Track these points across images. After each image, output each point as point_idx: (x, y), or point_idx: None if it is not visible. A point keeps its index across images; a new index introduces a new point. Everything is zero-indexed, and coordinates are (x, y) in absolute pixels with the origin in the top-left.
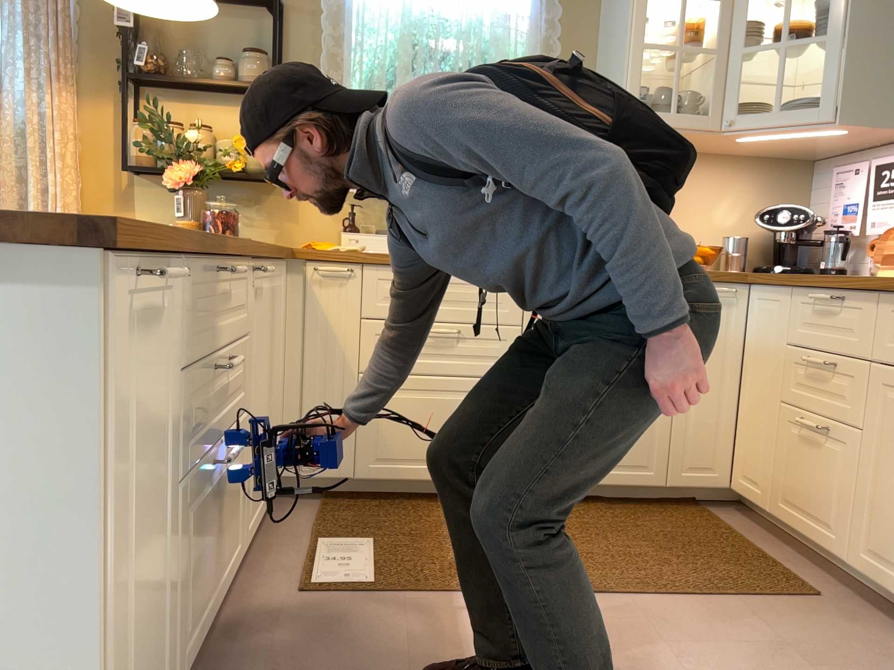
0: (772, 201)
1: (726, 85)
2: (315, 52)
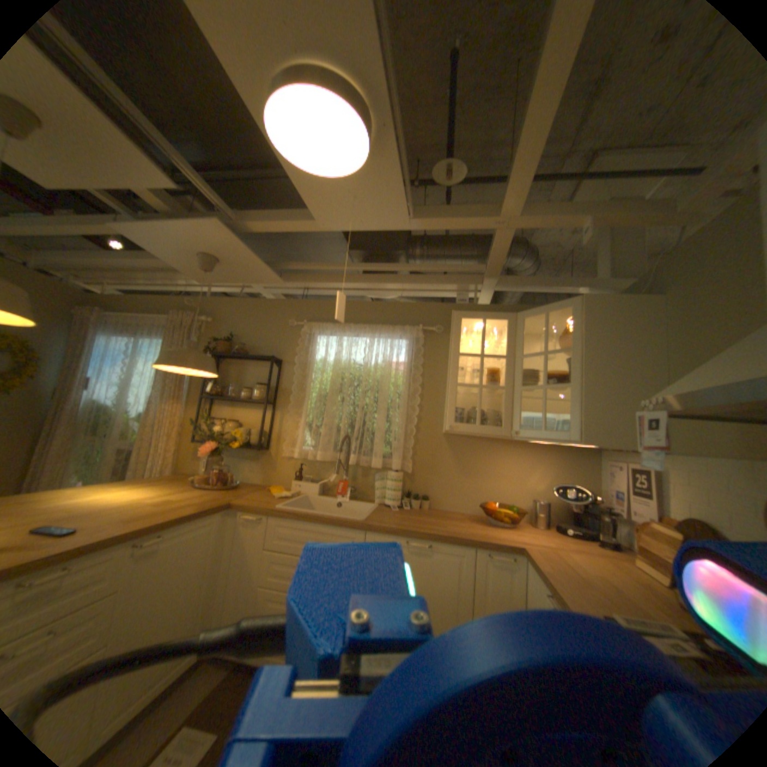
0: (571, 477)
1: (513, 408)
2: (294, 383)
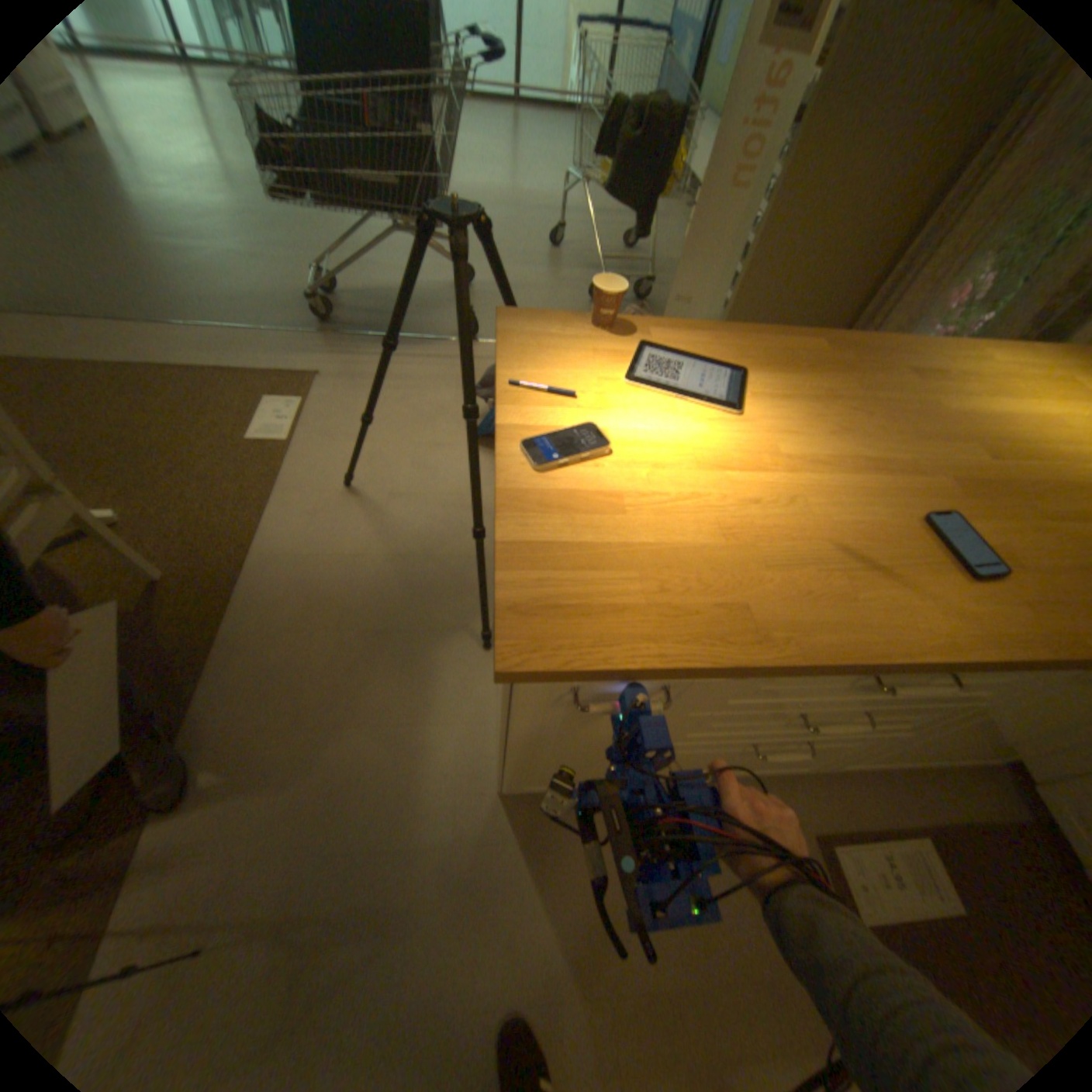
0: None
1: None
2: None
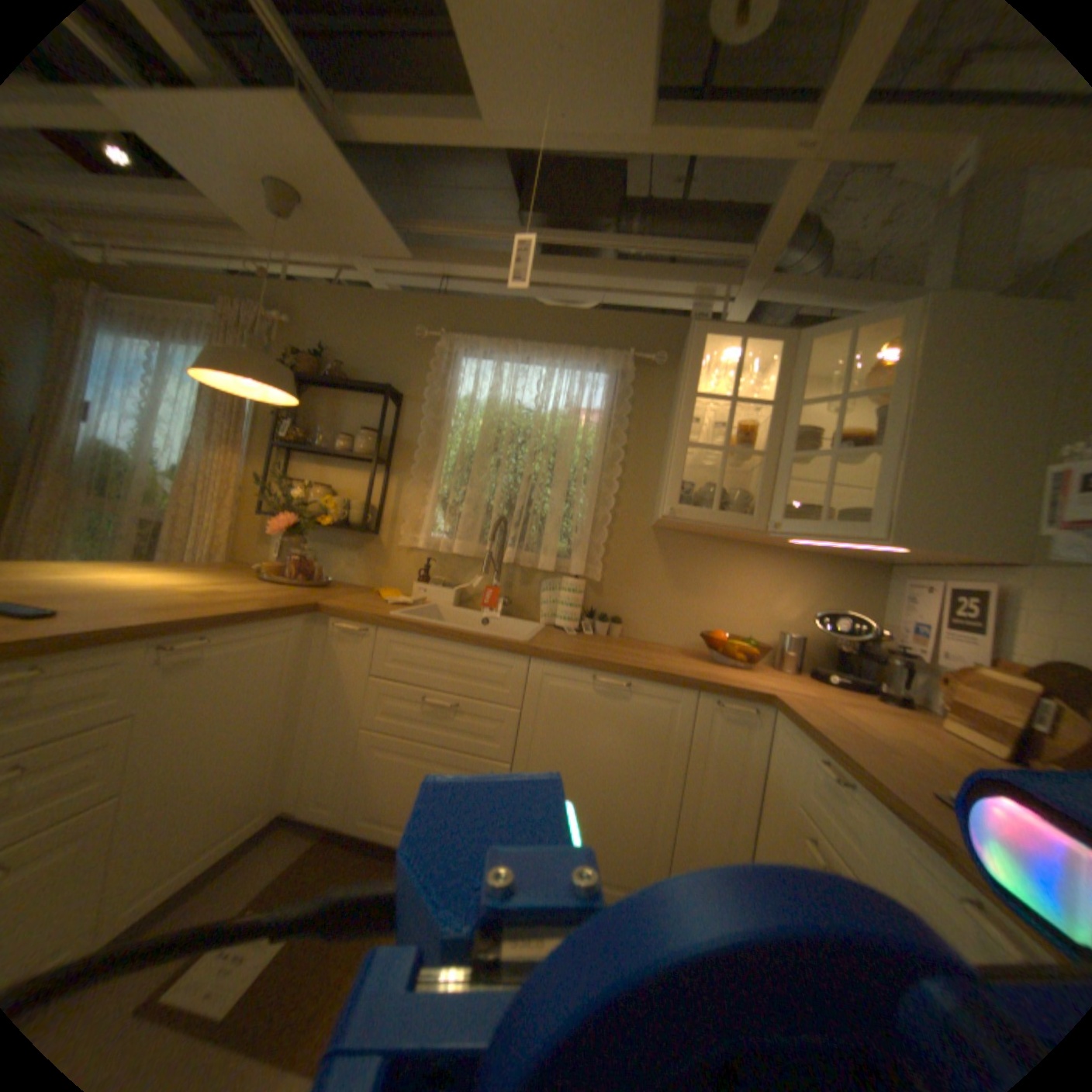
0: (841, 602)
1: (775, 487)
2: (421, 433)
